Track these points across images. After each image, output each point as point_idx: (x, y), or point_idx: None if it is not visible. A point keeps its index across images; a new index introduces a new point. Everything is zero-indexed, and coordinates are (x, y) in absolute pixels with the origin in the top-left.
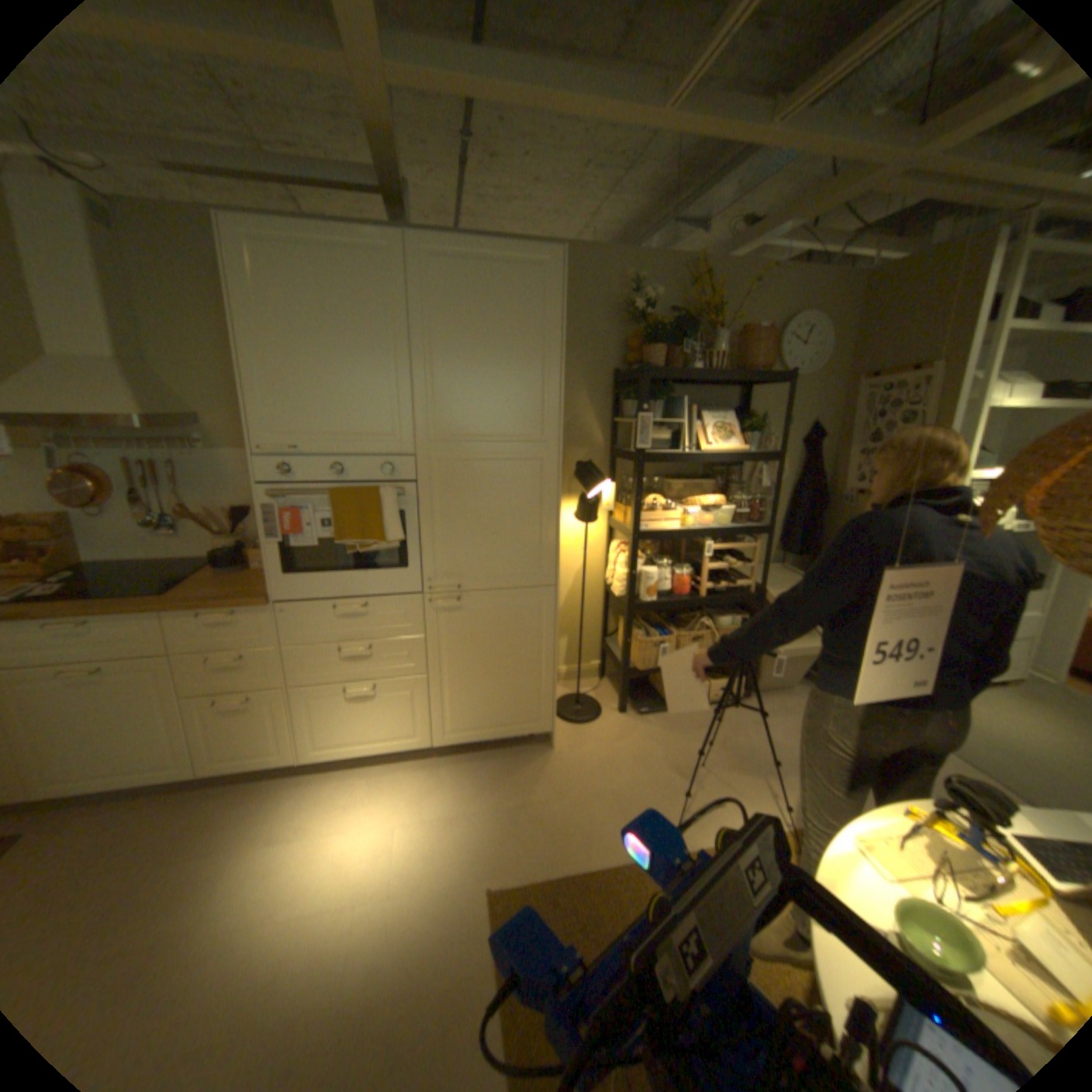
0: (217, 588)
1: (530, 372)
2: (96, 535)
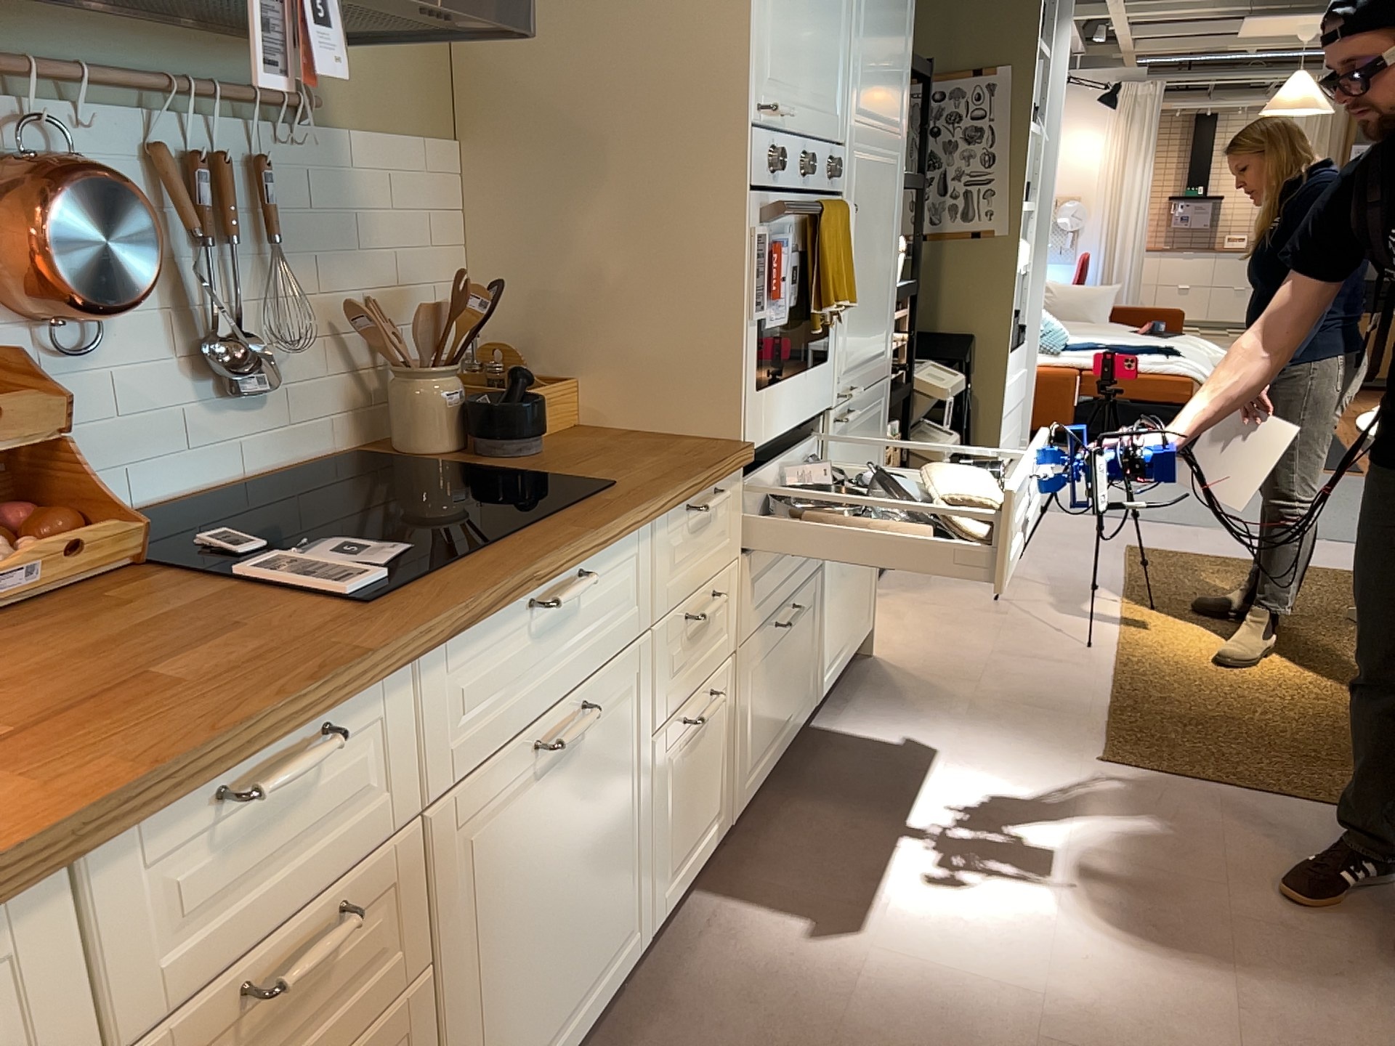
0: (630, 458)
1: (902, 26)
2: (84, 422)
